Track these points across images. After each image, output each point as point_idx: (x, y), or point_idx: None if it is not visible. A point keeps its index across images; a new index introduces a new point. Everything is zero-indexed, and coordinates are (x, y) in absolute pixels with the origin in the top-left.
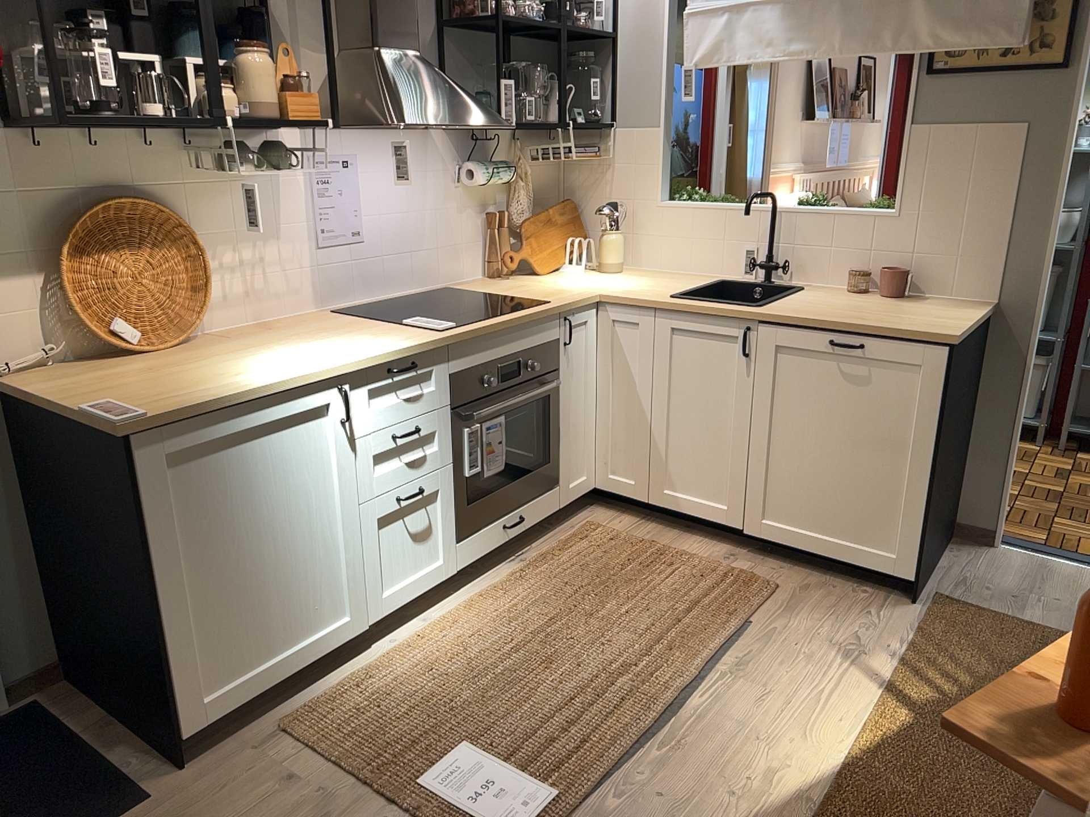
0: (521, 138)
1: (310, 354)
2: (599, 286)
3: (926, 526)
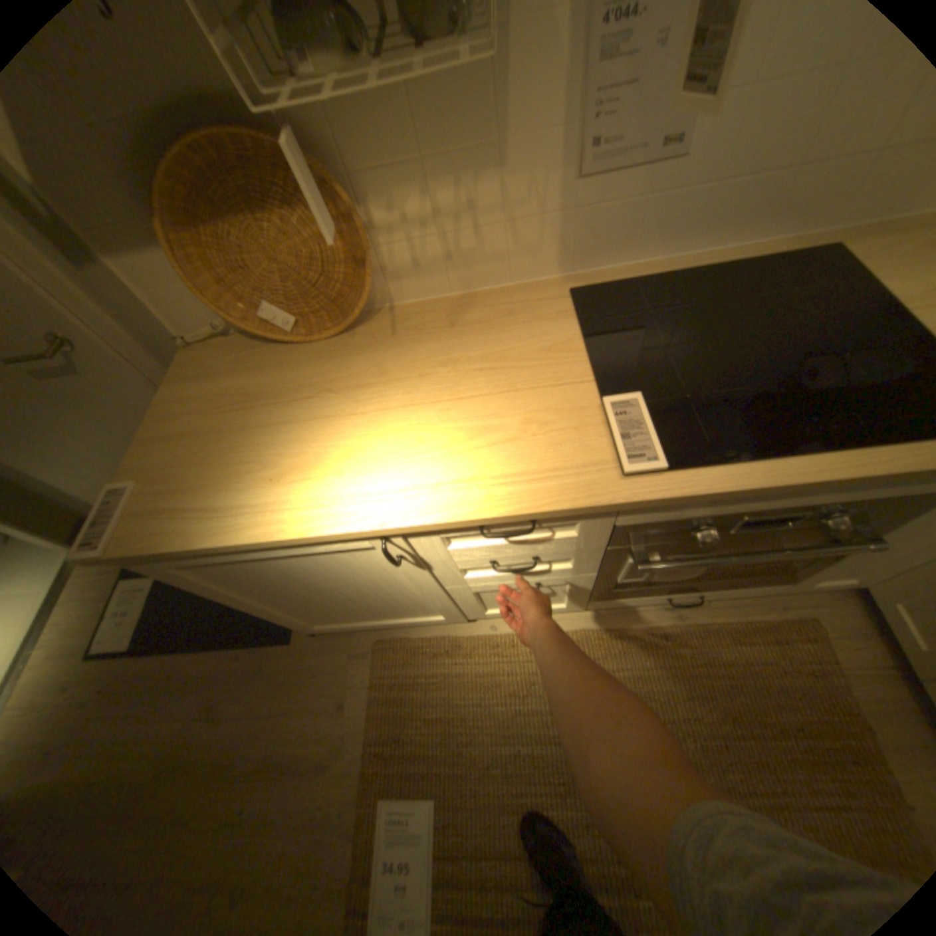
0: None
1: (392, 450)
2: None
3: None
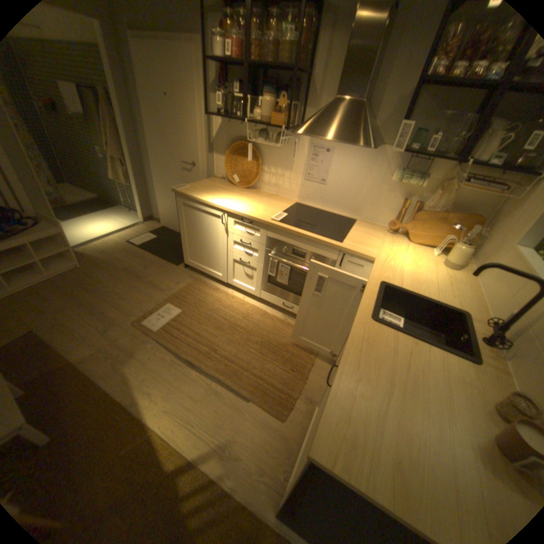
0: (468, 165)
1: (237, 202)
2: (396, 259)
3: (284, 503)
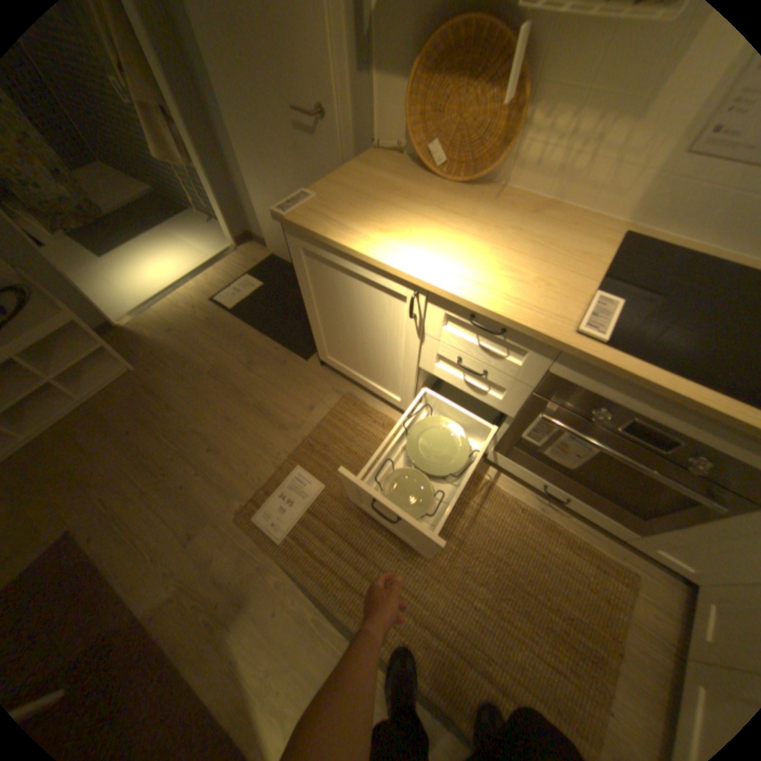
0: None
1: (452, 251)
2: None
3: None
